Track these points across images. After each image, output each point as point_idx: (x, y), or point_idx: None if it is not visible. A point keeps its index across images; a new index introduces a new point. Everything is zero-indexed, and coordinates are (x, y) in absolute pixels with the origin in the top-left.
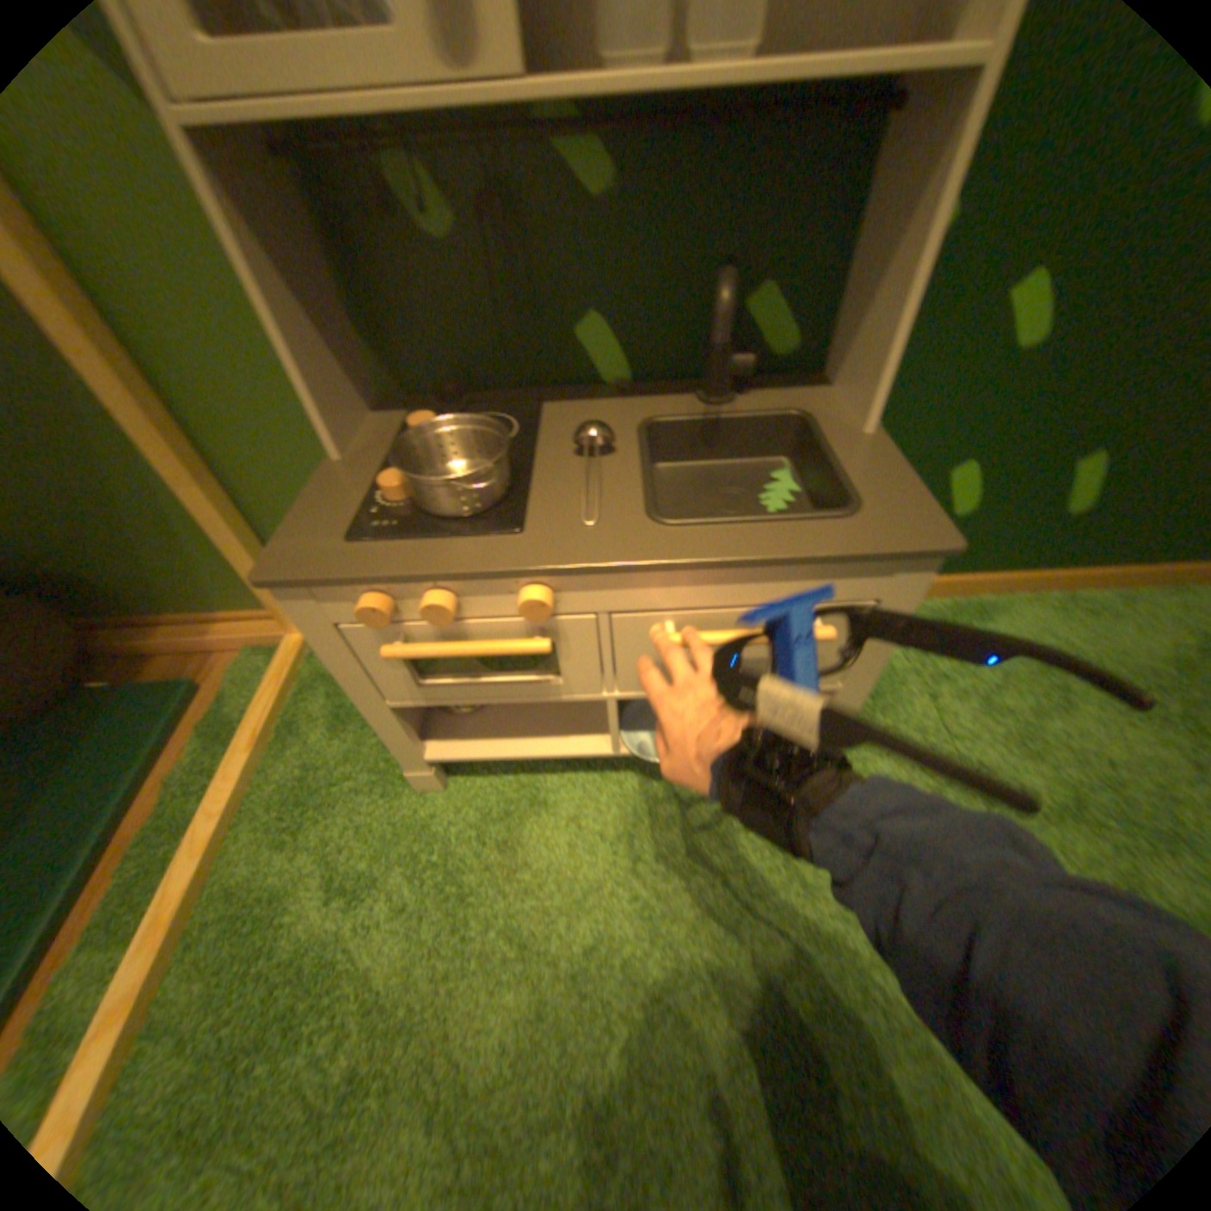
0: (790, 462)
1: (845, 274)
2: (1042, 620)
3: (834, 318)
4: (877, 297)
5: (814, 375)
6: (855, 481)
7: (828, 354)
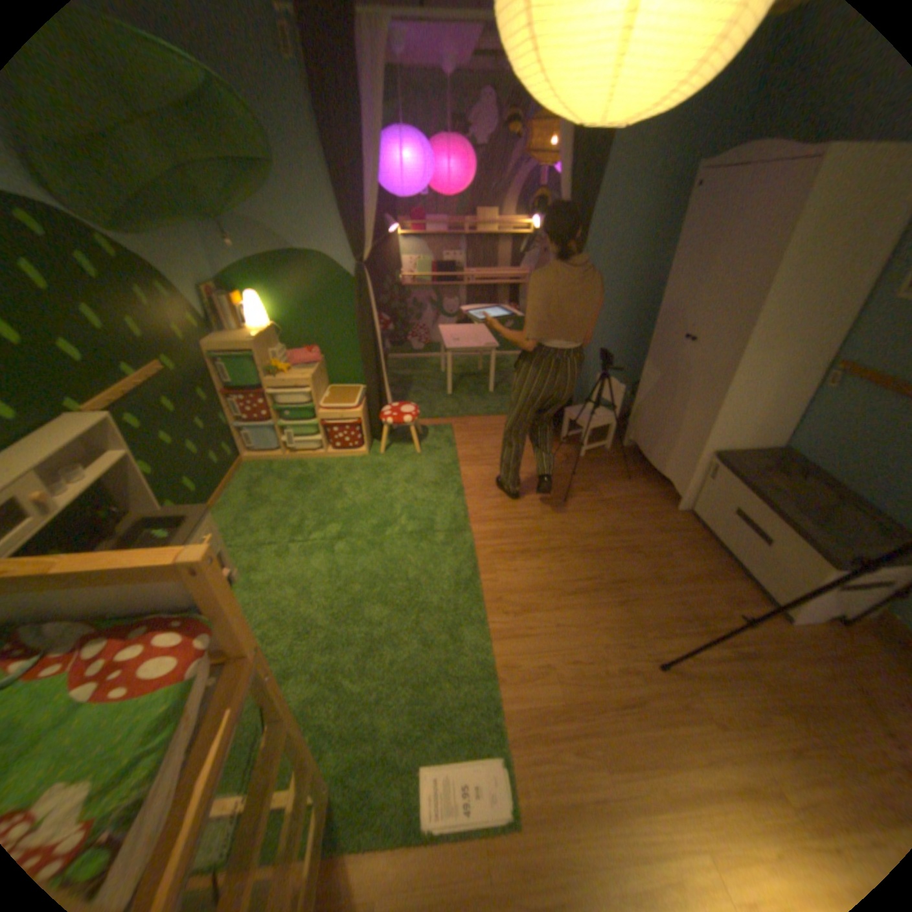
0: (146, 530)
1: (102, 492)
2: (217, 516)
3: (107, 501)
4: (124, 490)
5: (113, 516)
6: (173, 516)
7: (112, 509)
